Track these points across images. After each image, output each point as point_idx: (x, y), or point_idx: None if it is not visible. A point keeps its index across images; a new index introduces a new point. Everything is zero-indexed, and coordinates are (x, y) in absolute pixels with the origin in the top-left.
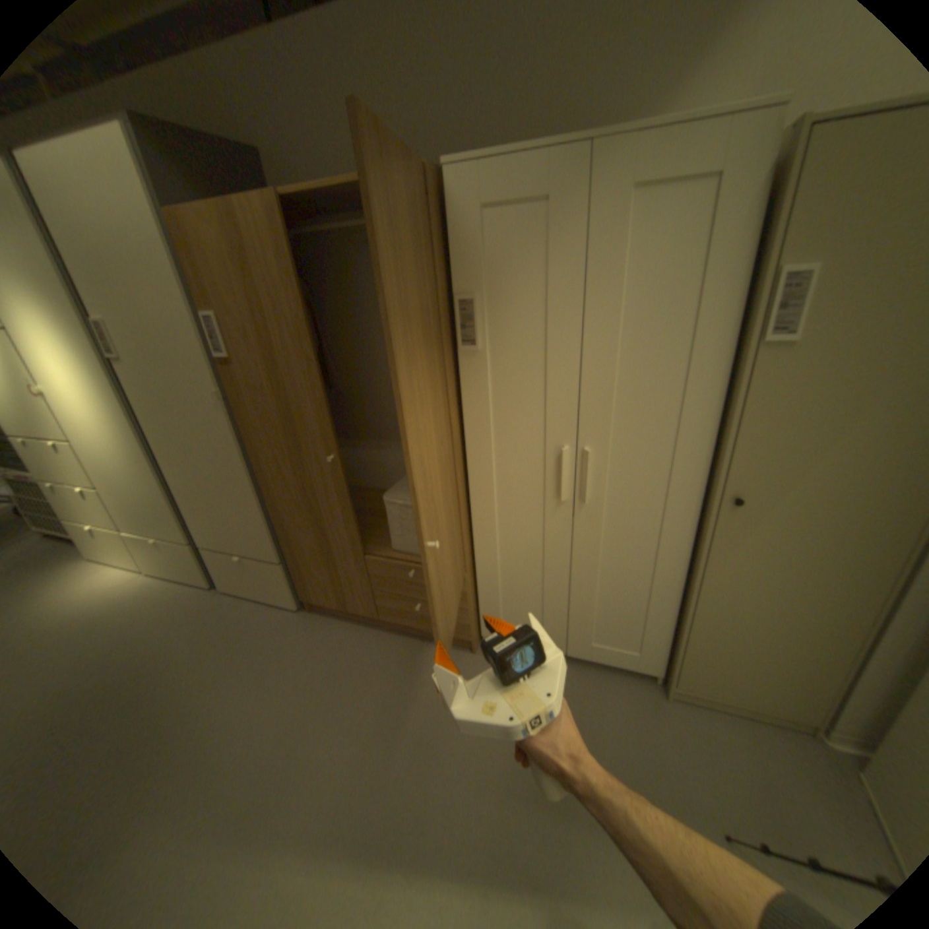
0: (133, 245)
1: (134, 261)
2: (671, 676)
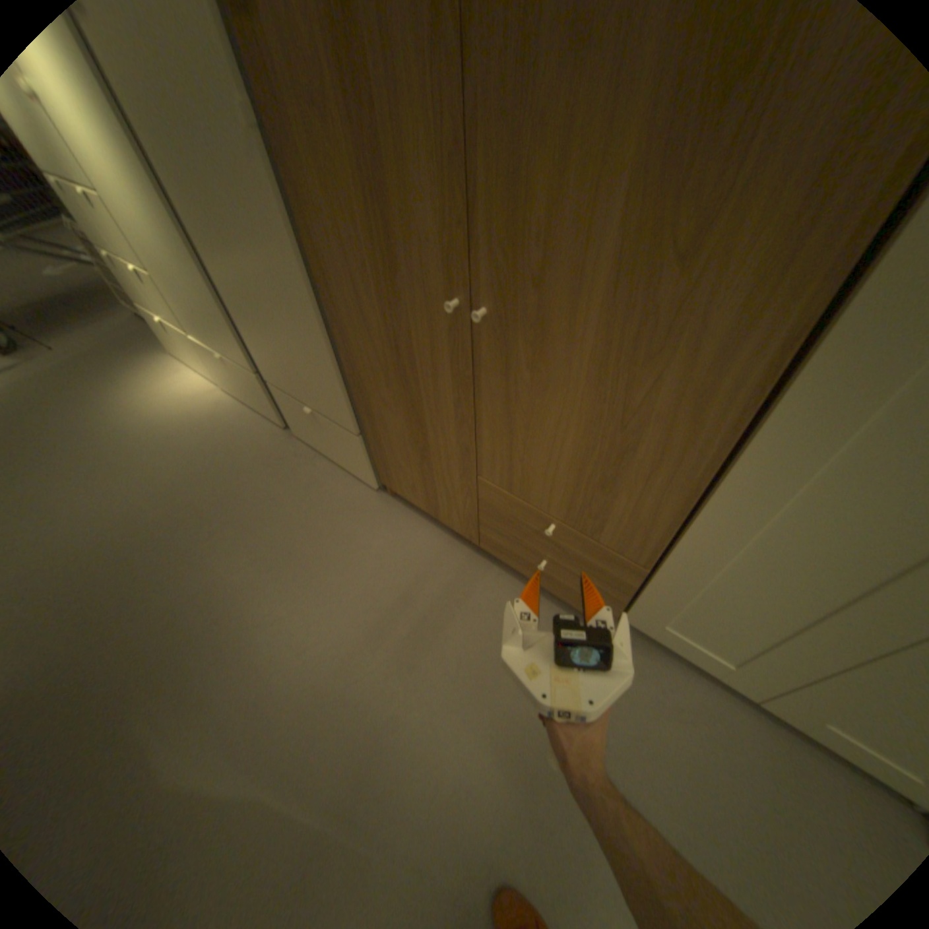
0: None
1: None
2: None
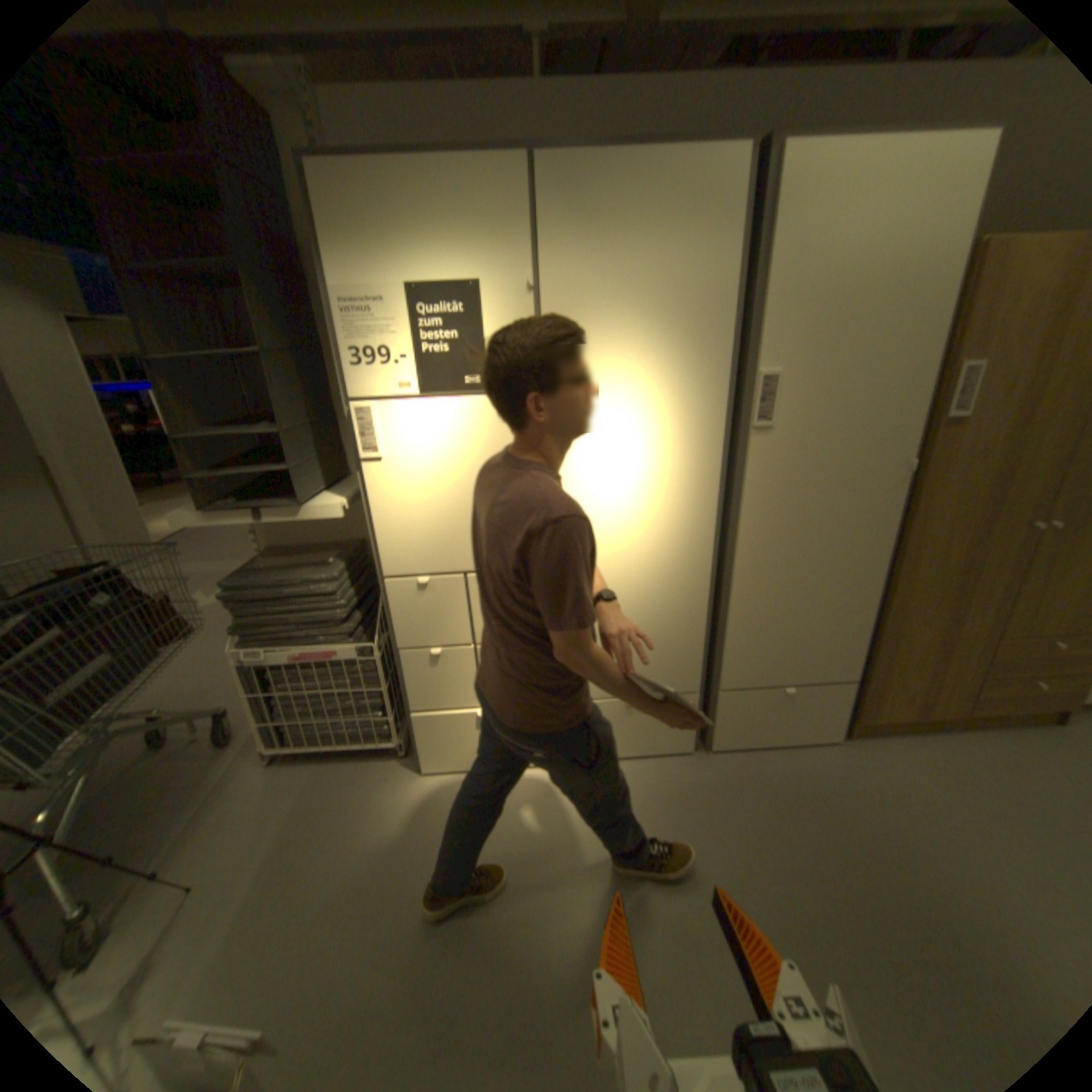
0: (911, 275)
1: (898, 295)
2: None
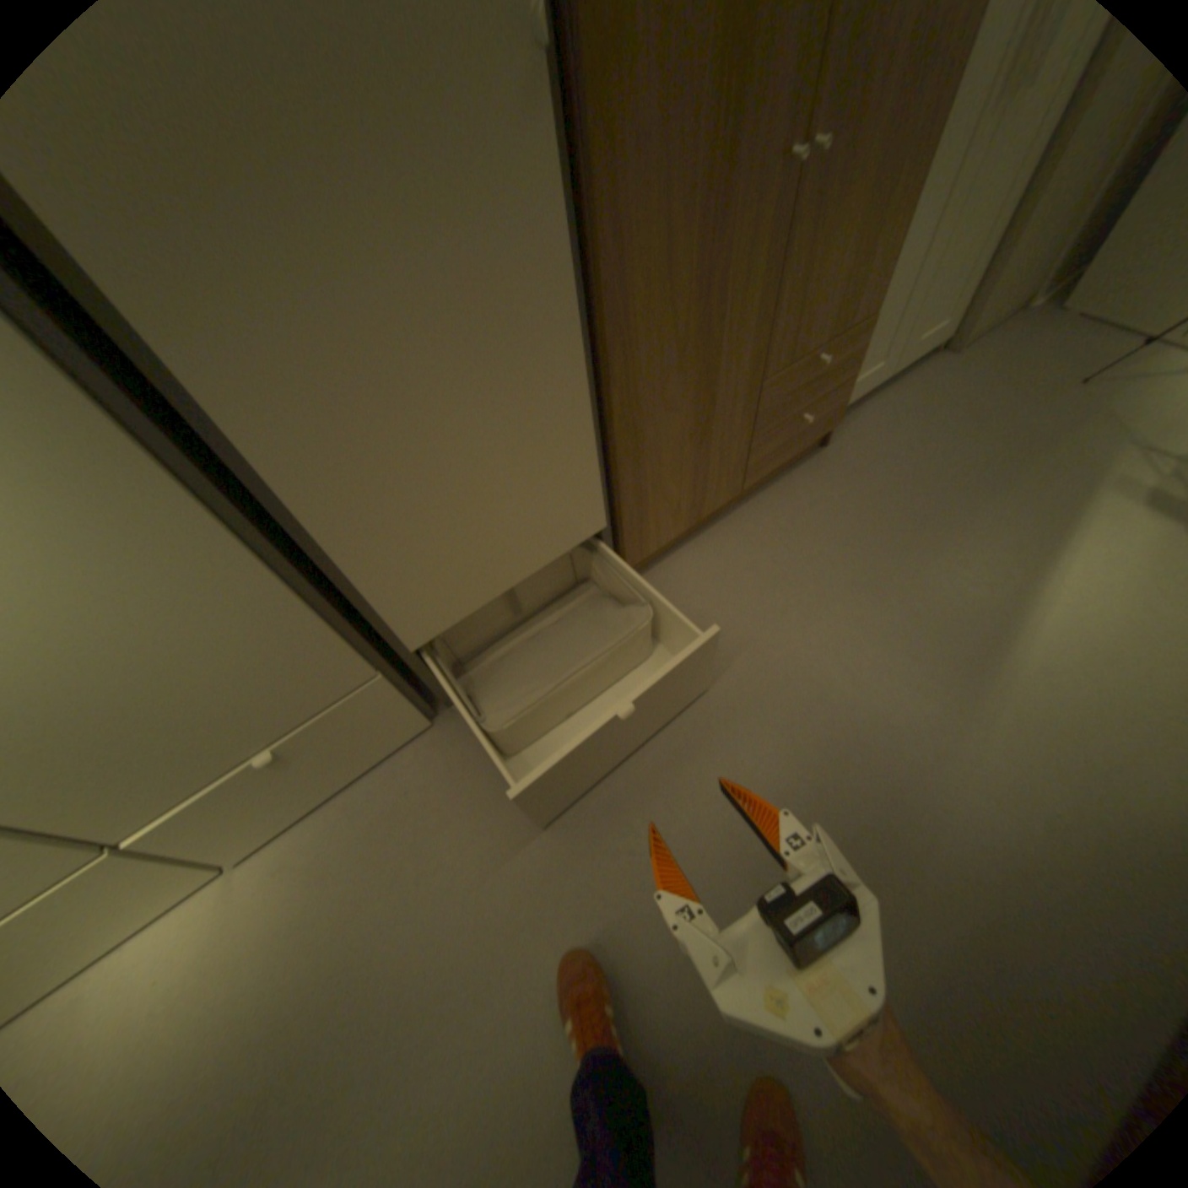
0: None
1: None
2: (962, 326)
